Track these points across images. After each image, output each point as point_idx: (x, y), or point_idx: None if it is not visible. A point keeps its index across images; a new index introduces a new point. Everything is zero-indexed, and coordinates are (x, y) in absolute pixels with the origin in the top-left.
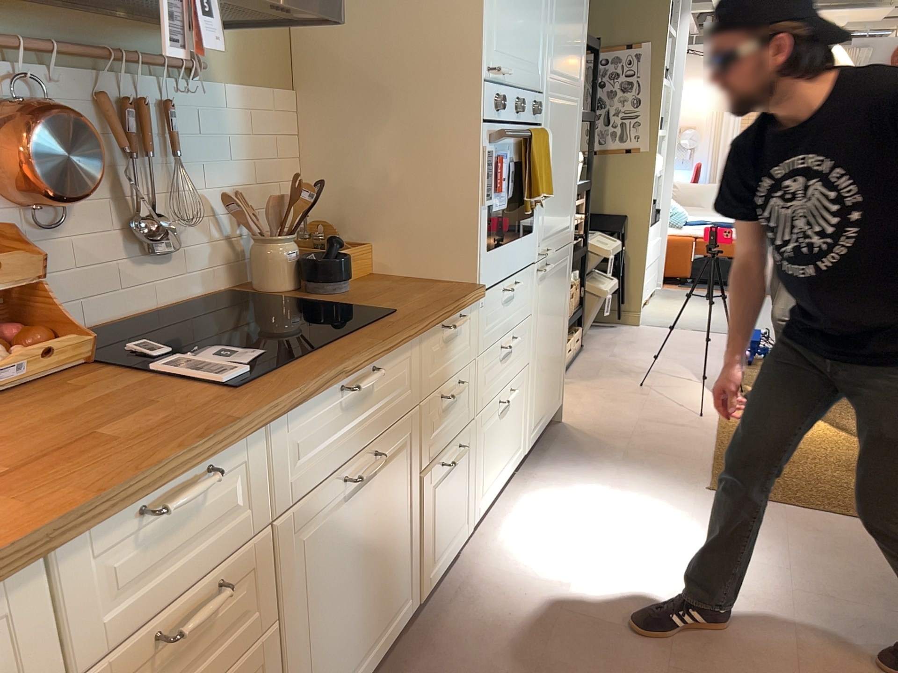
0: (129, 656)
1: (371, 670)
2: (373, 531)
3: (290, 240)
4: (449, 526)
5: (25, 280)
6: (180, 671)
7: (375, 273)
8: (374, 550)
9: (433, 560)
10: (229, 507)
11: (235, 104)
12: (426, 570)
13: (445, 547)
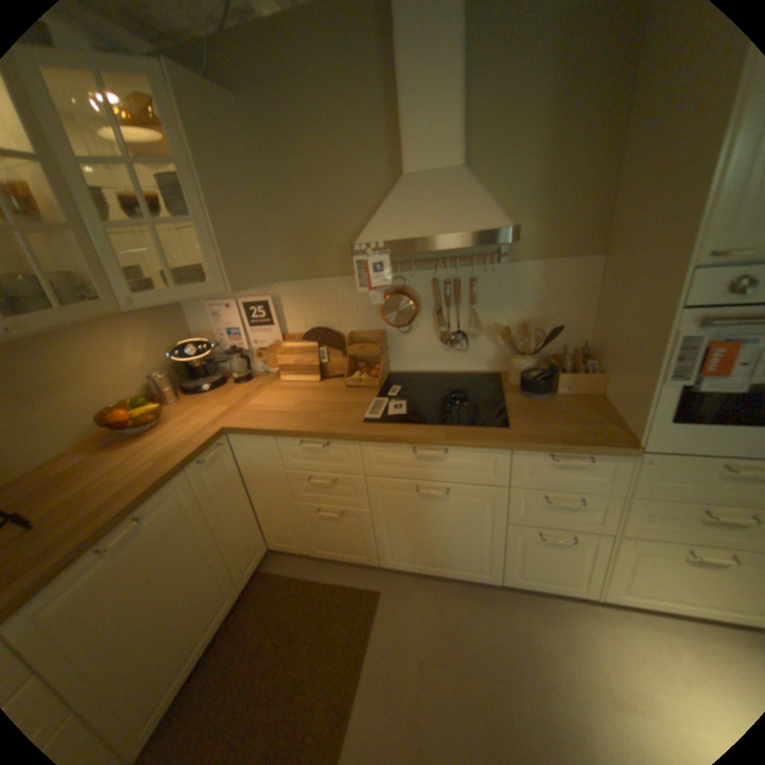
0: (304, 474)
1: (446, 576)
2: (448, 521)
3: (529, 357)
4: (555, 575)
5: (376, 352)
6: (324, 492)
7: (603, 395)
8: (449, 529)
9: (528, 578)
10: (342, 458)
11: (532, 271)
12: (516, 576)
13: (548, 582)
